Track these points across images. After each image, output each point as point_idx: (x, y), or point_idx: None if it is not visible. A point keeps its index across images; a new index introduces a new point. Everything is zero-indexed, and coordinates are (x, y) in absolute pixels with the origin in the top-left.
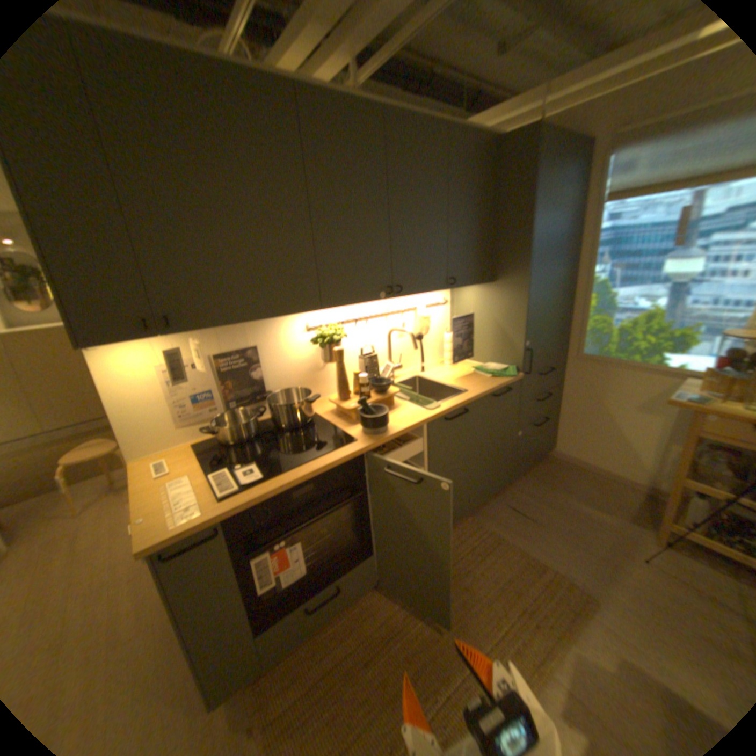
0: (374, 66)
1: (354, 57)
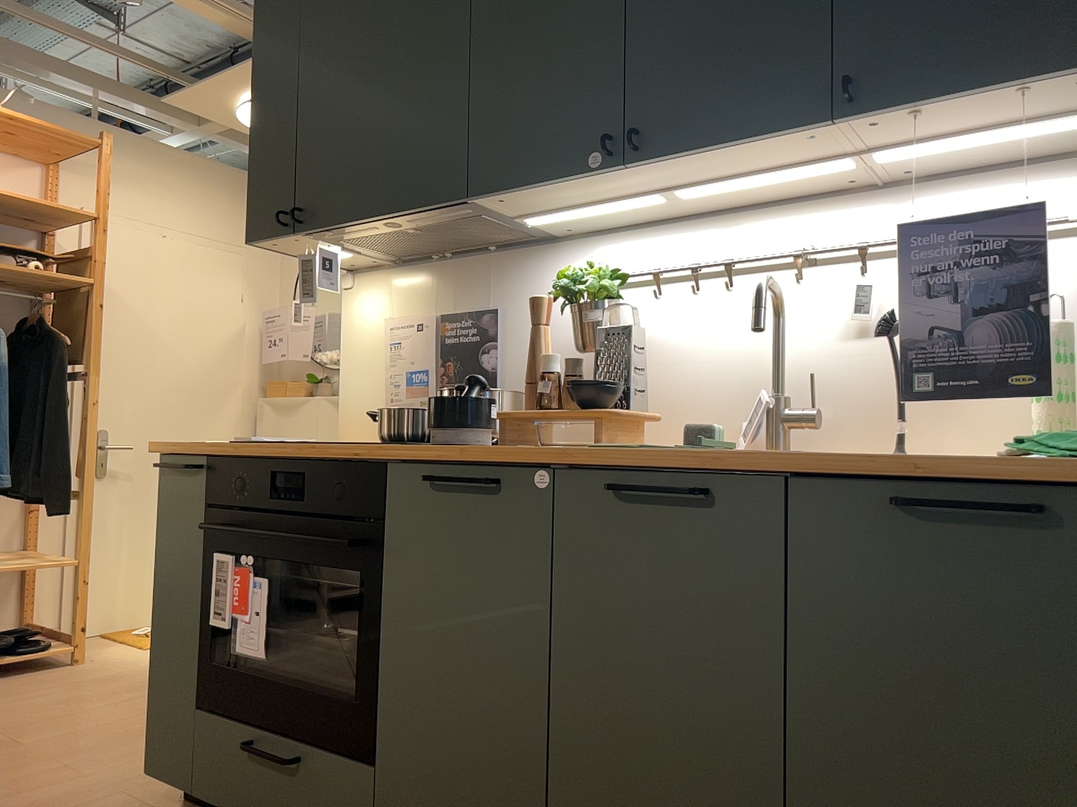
0: None
1: None
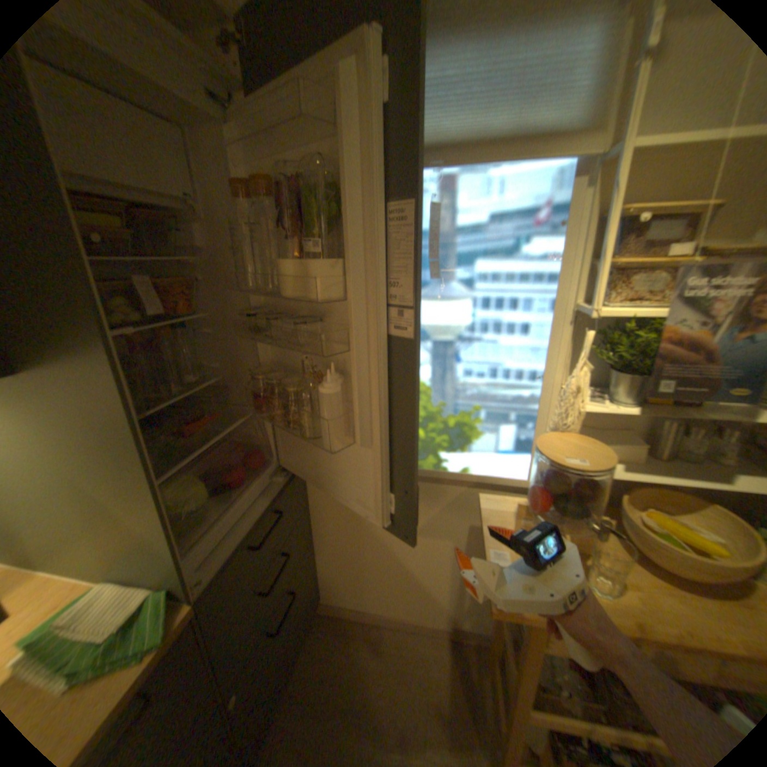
0: None
1: None
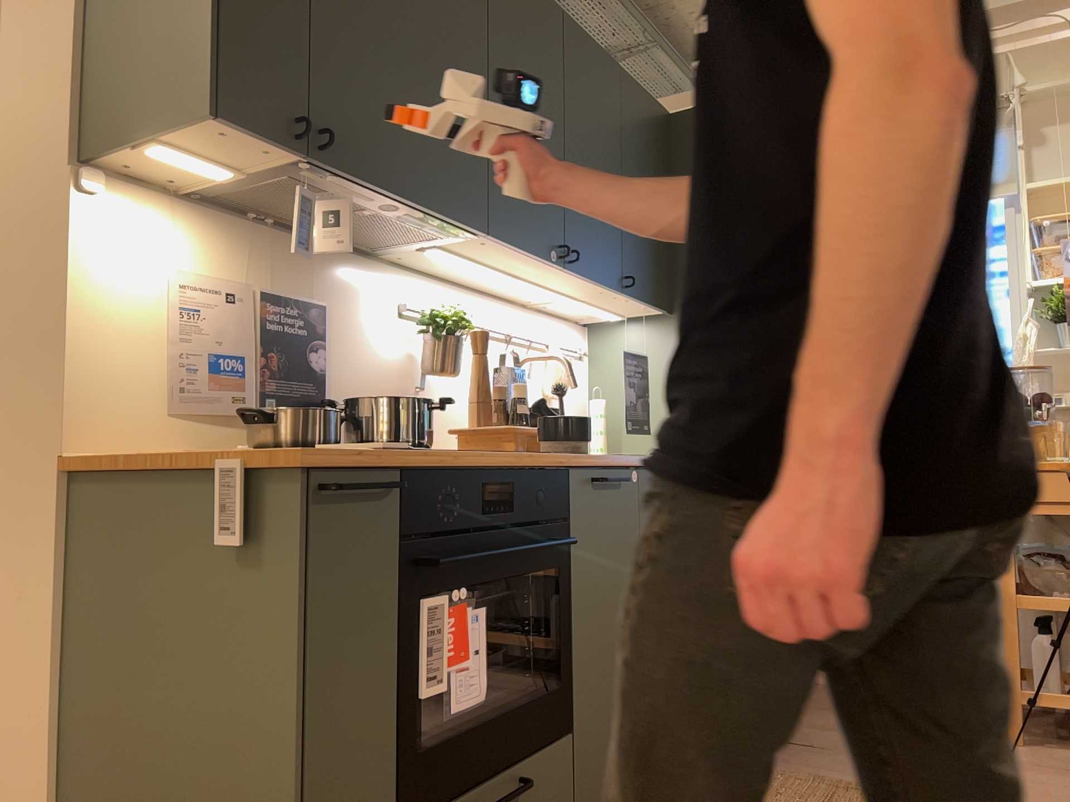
0: None
1: None
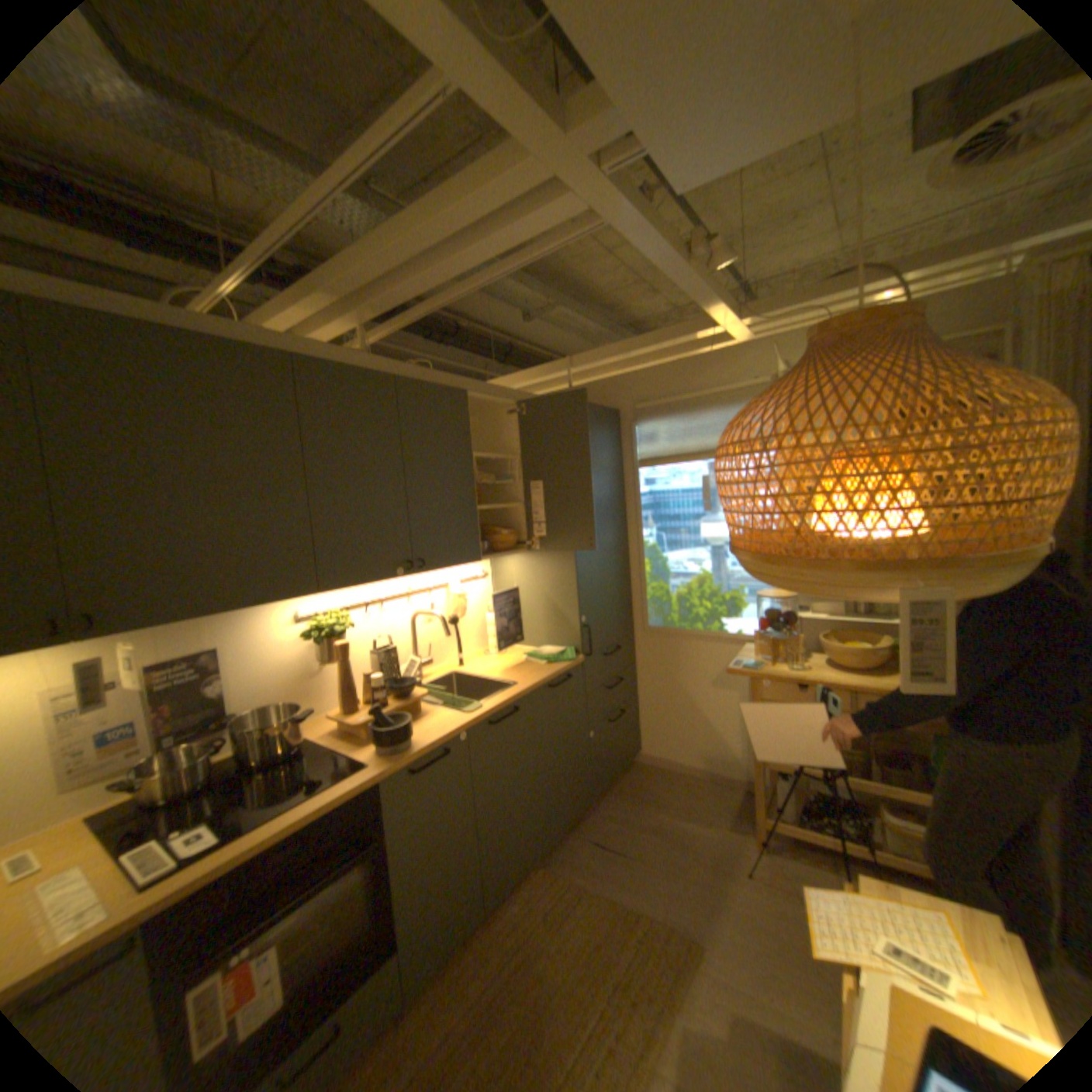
0: (386, 333)
1: (363, 325)
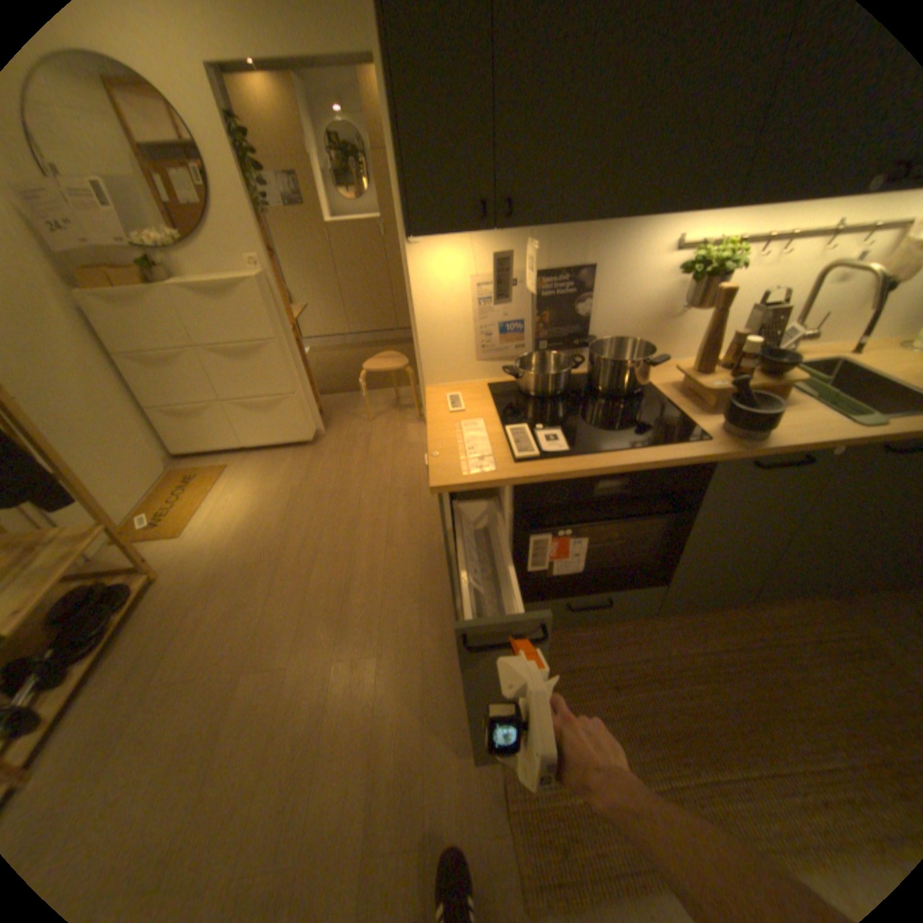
0: None
1: None
